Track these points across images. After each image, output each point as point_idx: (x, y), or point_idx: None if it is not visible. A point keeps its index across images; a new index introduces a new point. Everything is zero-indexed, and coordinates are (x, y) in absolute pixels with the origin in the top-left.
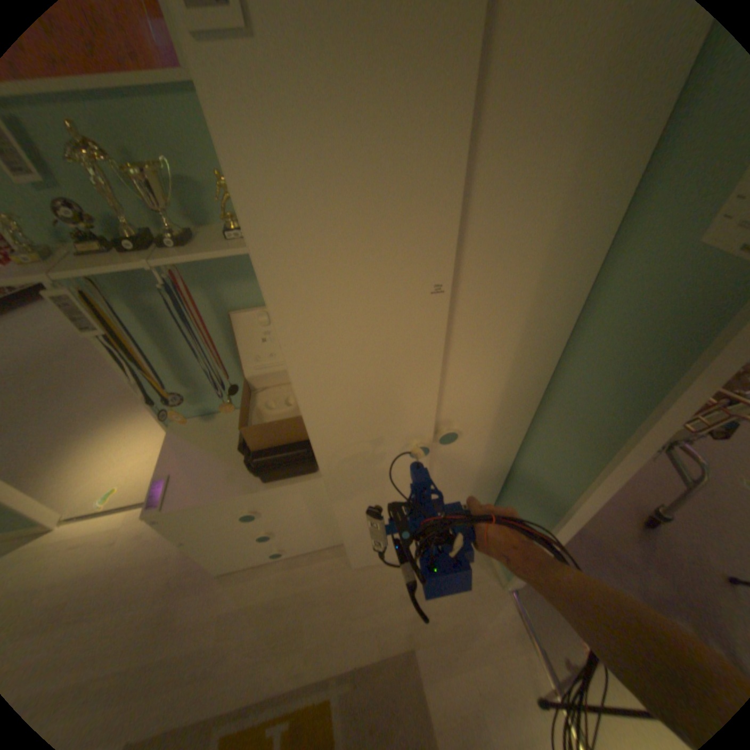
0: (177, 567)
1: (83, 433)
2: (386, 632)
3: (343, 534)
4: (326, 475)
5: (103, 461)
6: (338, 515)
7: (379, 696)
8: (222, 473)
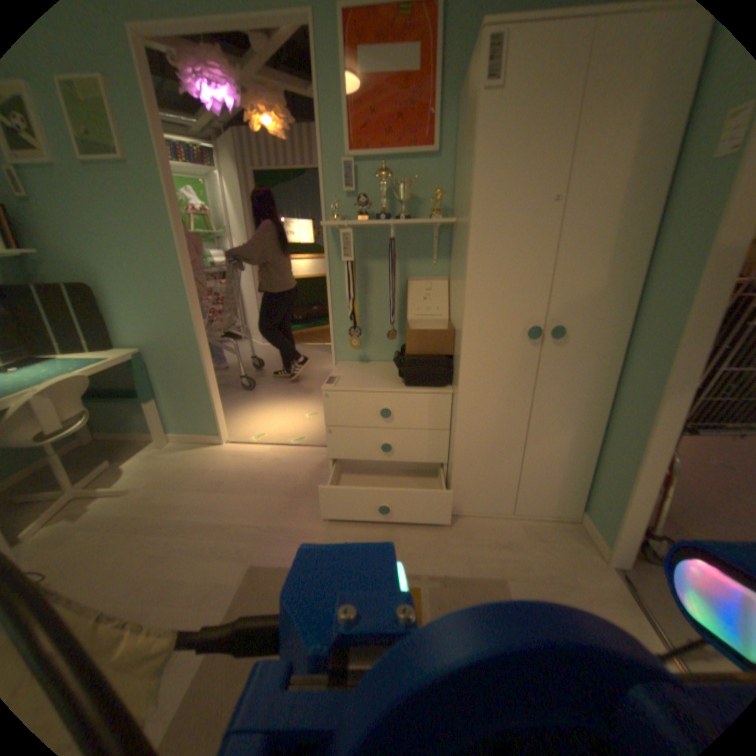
0: (304, 482)
1: (251, 403)
2: (479, 562)
3: (457, 442)
4: (463, 353)
5: (261, 419)
6: (459, 411)
7: (469, 601)
8: (375, 381)
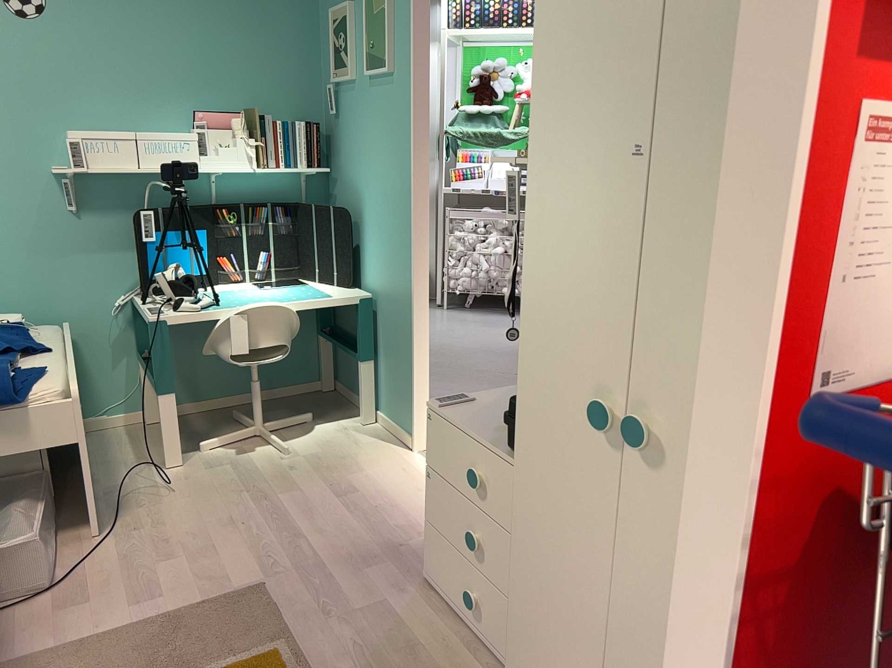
0: (419, 546)
1: None
2: None
3: (513, 582)
4: (521, 409)
5: None
6: (516, 520)
7: None
8: (502, 423)
